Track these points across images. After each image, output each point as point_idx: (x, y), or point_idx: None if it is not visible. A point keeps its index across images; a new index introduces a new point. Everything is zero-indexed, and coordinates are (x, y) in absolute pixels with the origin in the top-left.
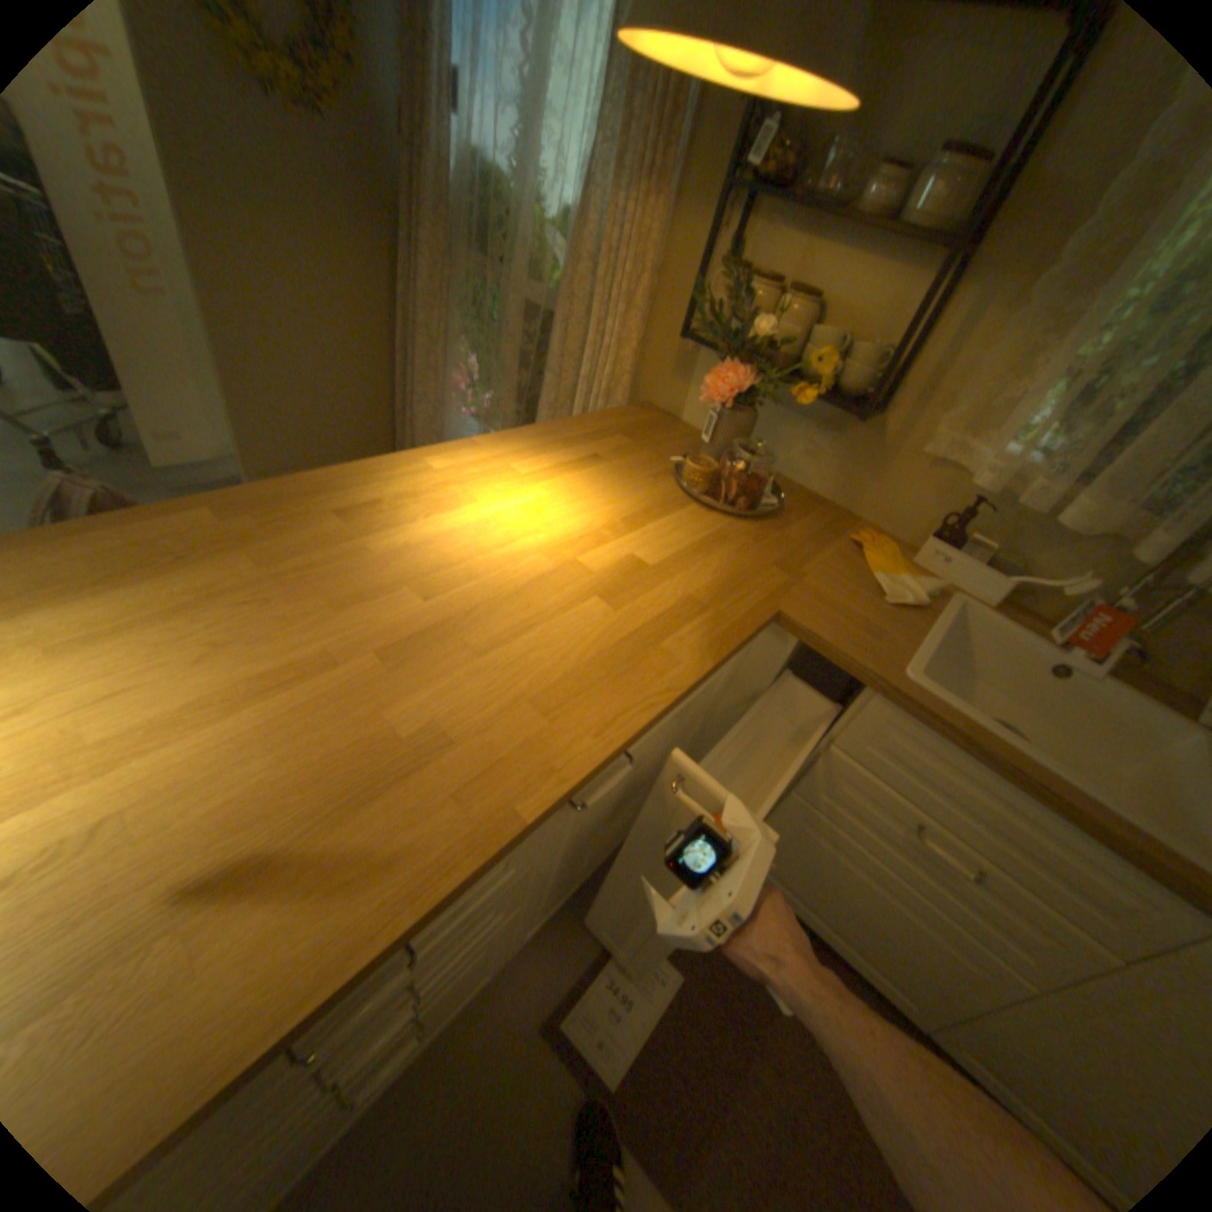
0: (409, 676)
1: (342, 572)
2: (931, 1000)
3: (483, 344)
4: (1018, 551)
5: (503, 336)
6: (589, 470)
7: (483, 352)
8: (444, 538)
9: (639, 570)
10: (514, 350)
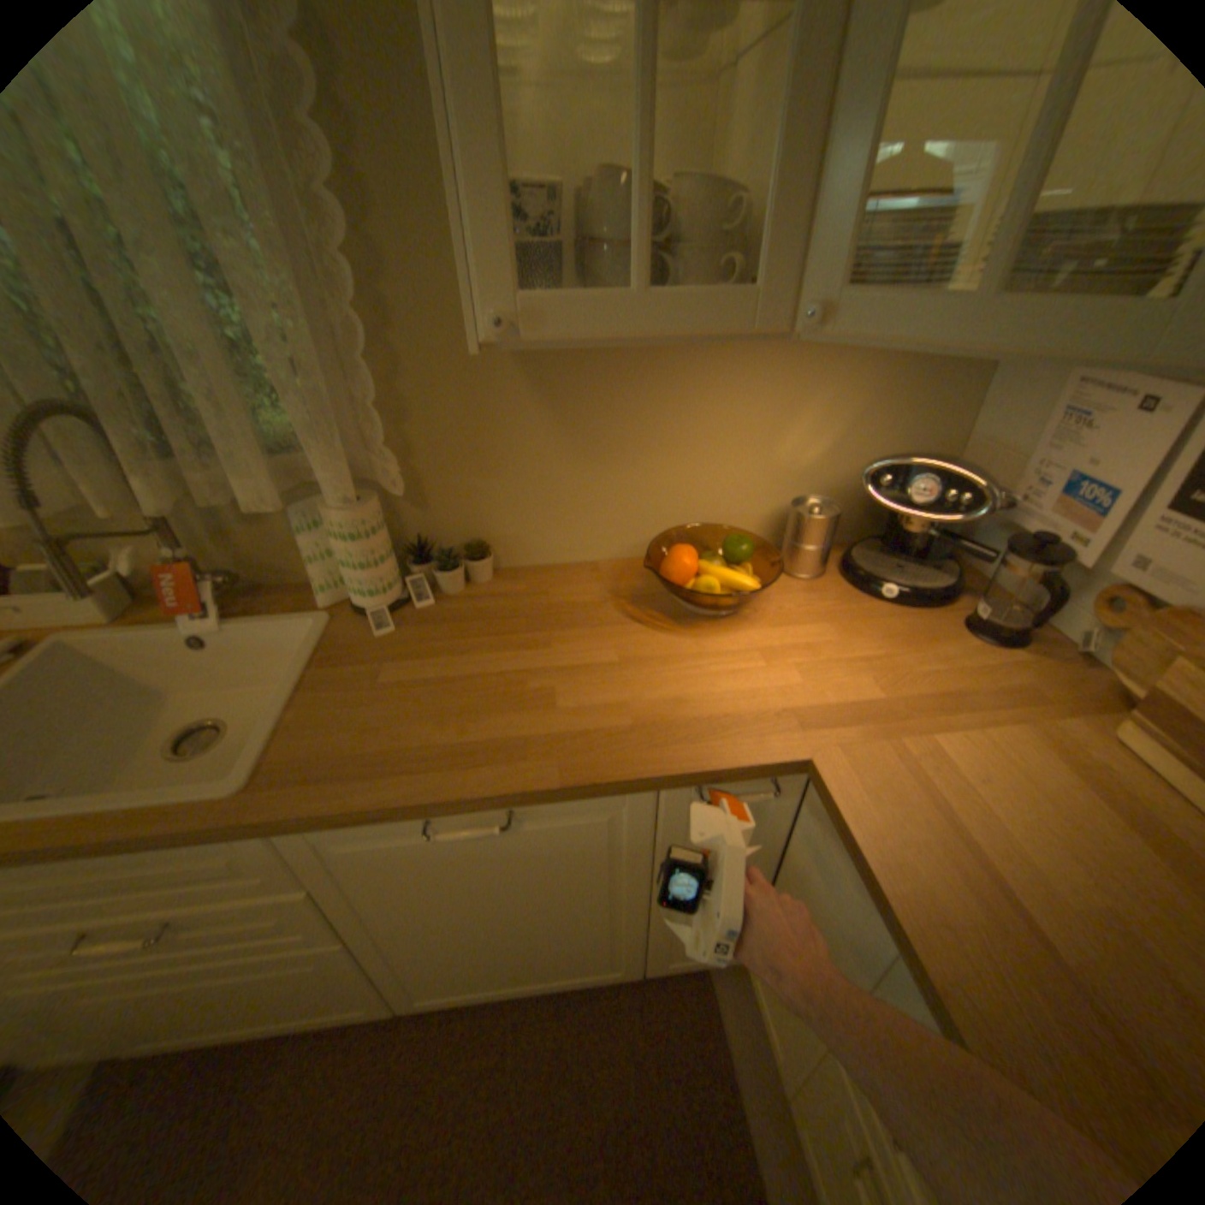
0: None
1: None
2: (345, 1003)
3: None
4: (91, 554)
5: None
6: None
7: None
8: None
9: None
10: None
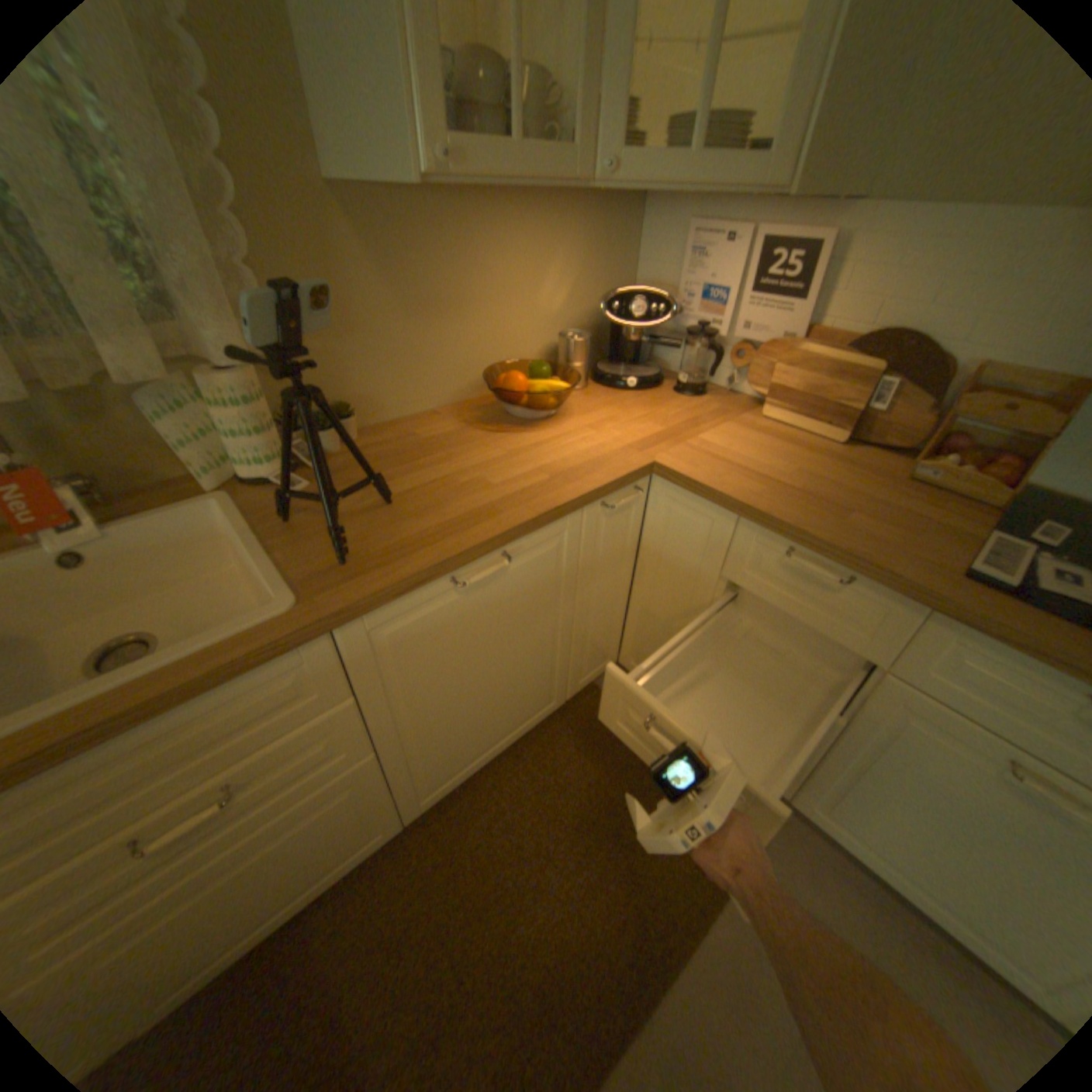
0: None
1: None
2: (370, 830)
3: None
4: None
5: None
6: None
7: None
8: None
9: None
10: None
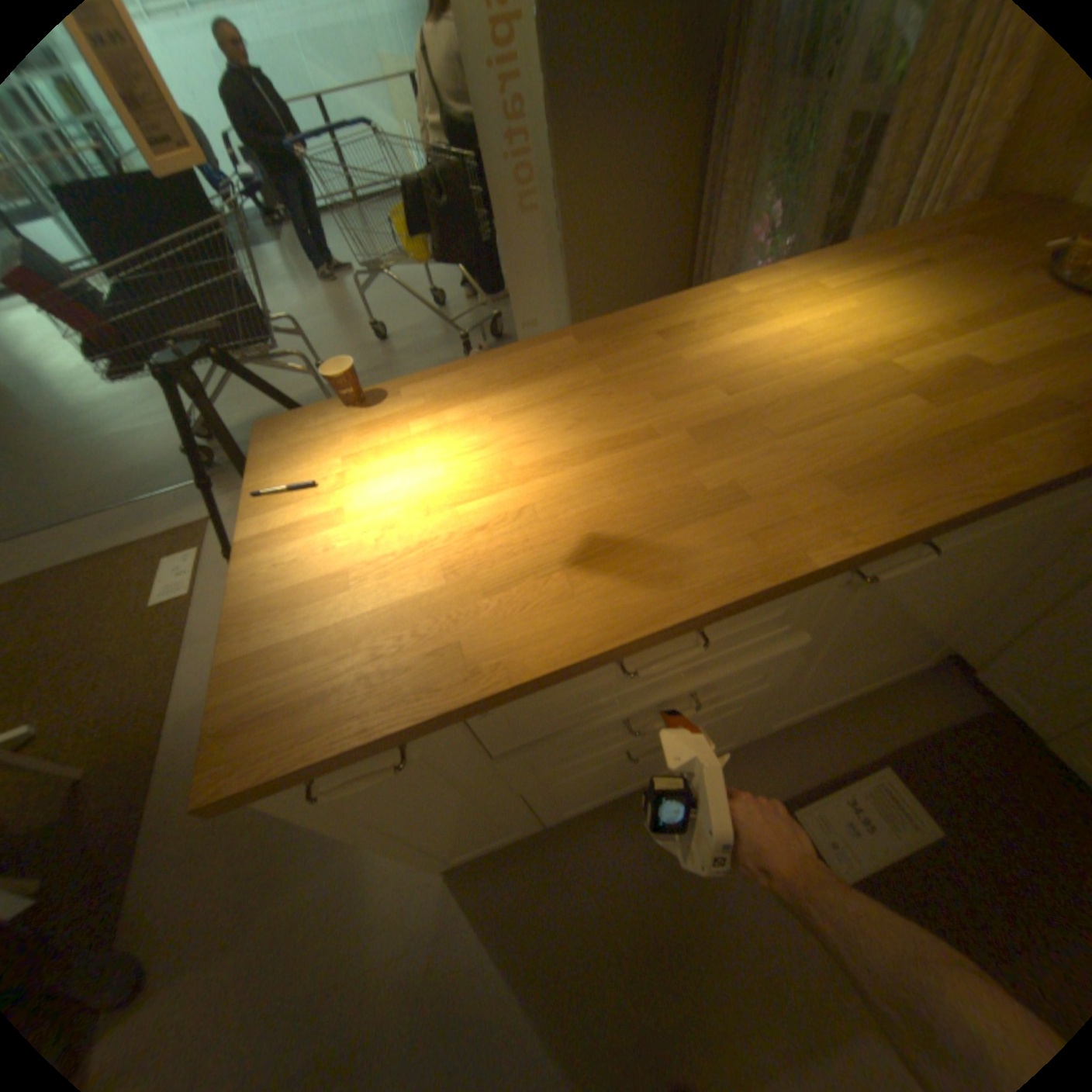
0: (714, 448)
1: (662, 374)
2: None
3: (791, 182)
4: None
5: (817, 164)
6: (916, 275)
7: (789, 192)
8: (748, 347)
9: (976, 369)
10: (828, 177)
